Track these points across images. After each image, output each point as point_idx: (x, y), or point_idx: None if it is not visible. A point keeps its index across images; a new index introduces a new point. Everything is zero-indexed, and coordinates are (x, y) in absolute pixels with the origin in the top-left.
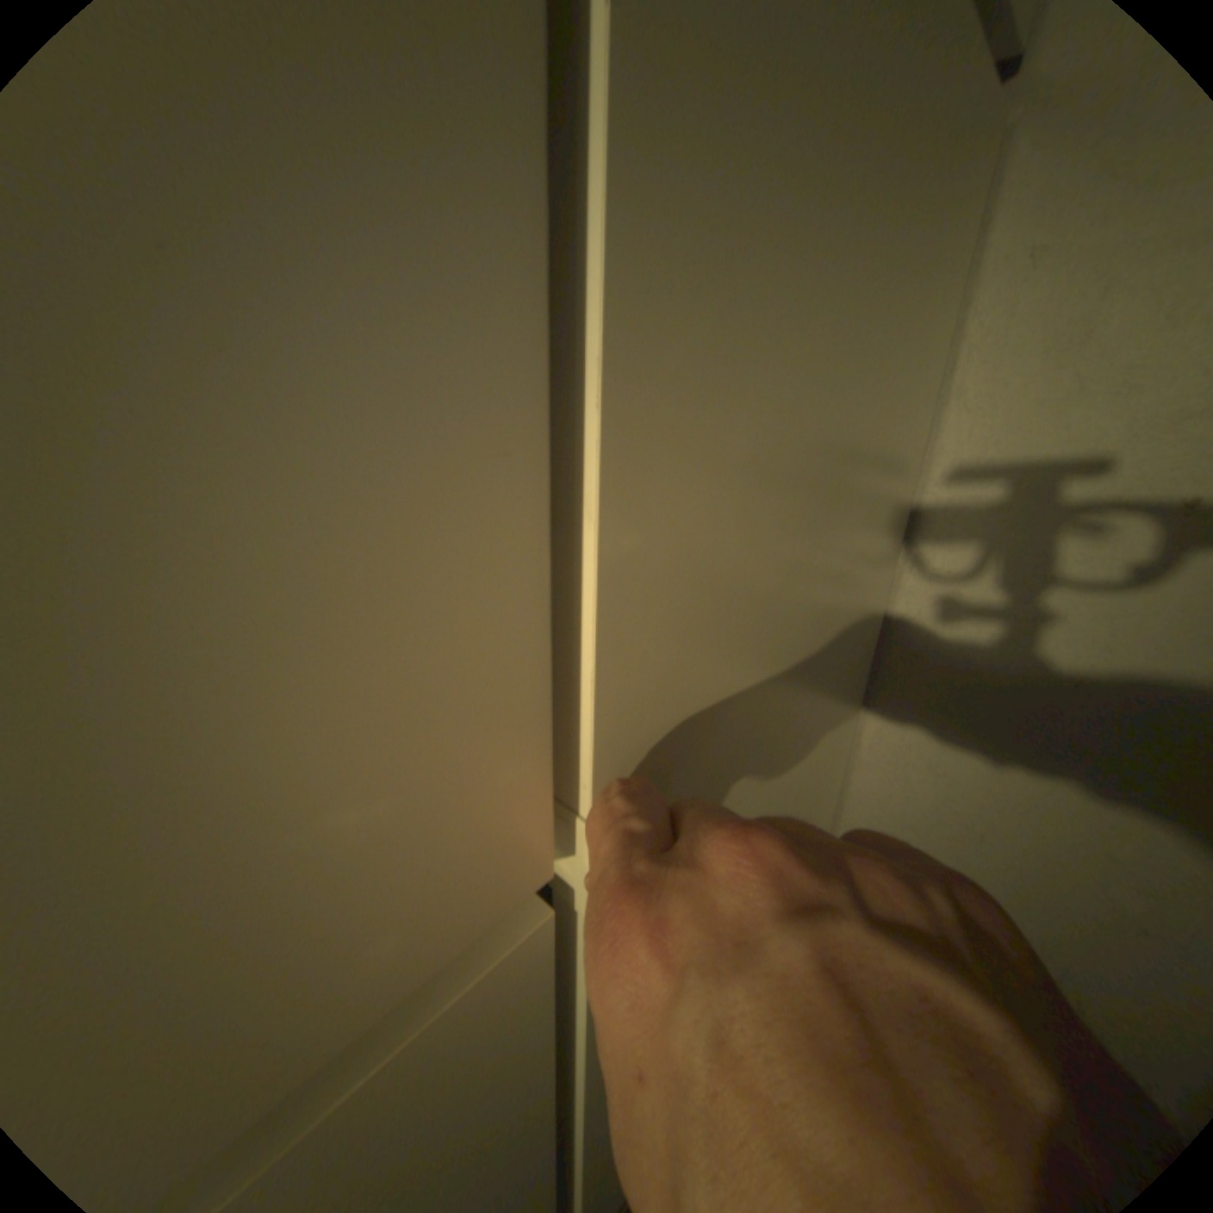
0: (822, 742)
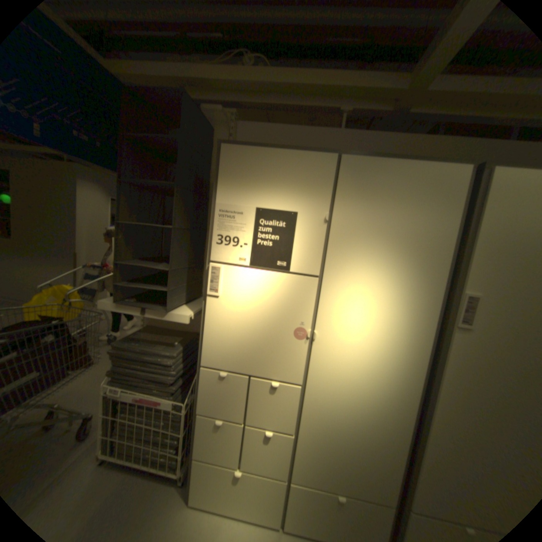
0: (227, 497)
